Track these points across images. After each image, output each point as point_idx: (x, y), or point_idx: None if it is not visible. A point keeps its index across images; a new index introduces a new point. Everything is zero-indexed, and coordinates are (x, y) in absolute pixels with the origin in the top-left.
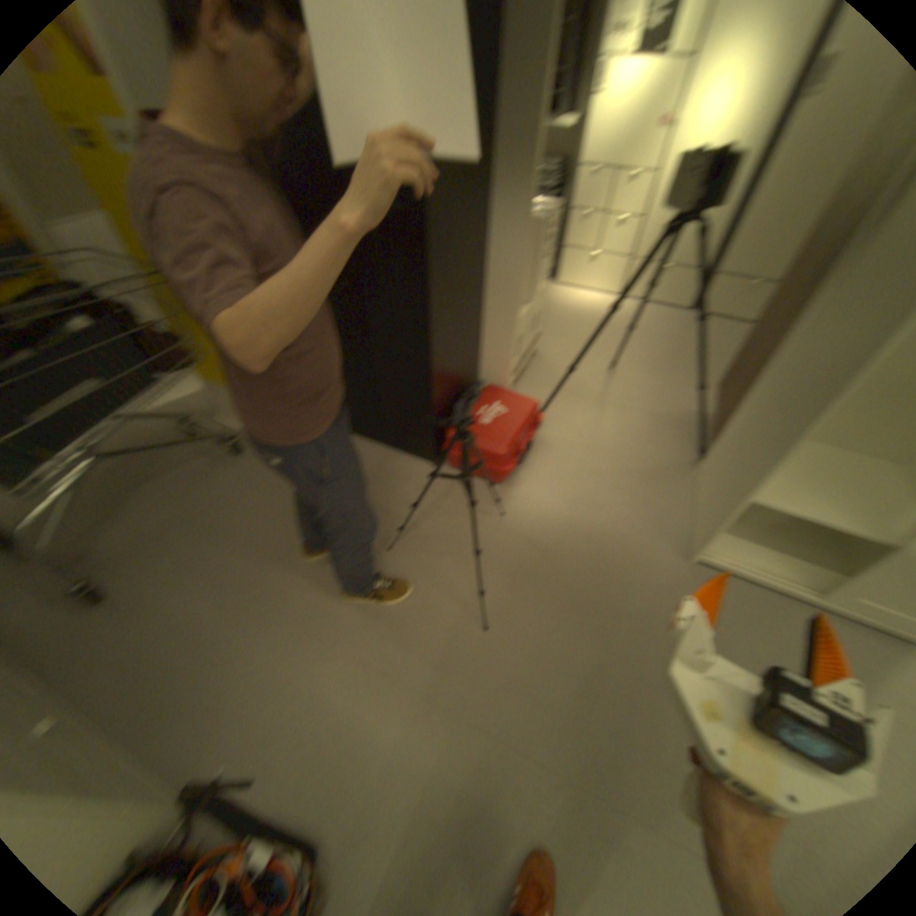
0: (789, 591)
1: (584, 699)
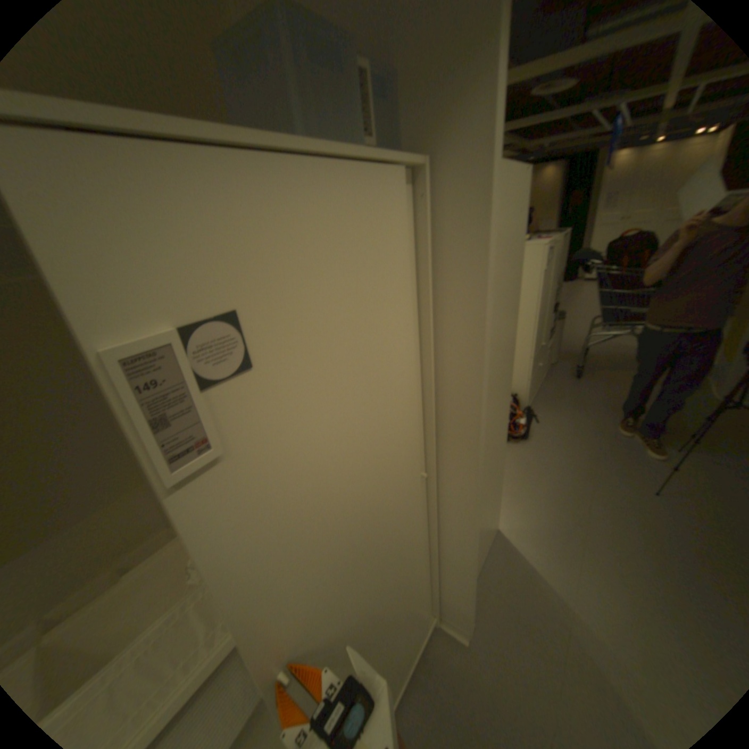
0: None
1: (644, 542)
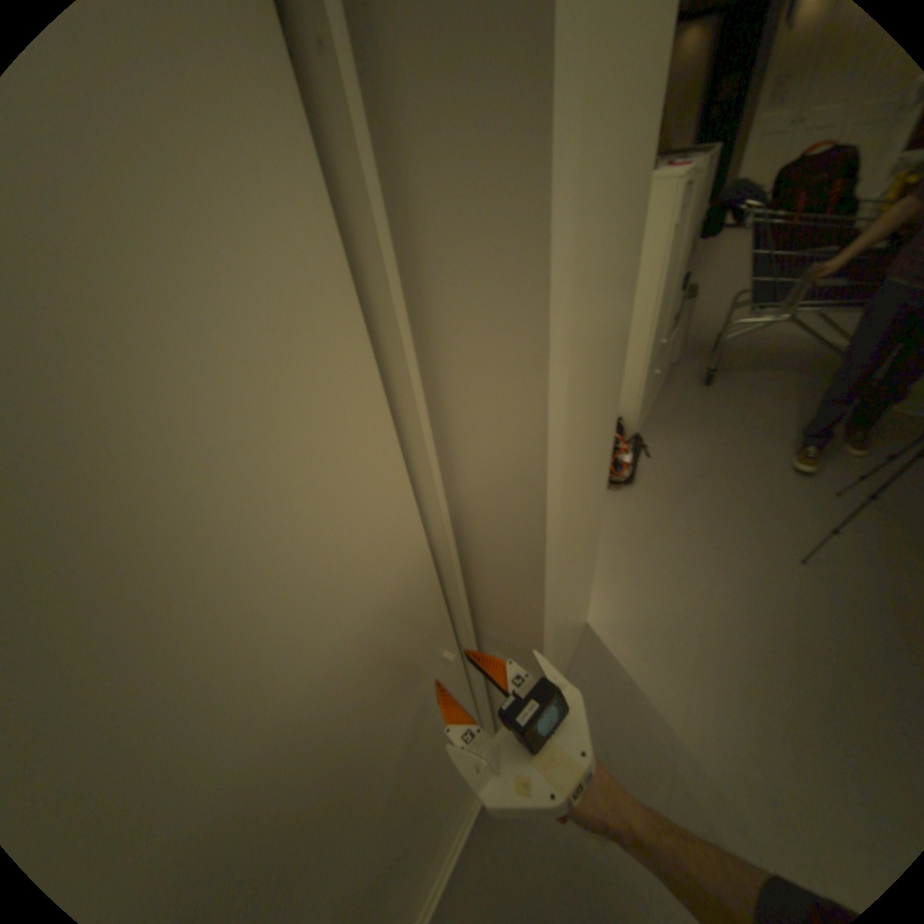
0: None
1: (781, 634)
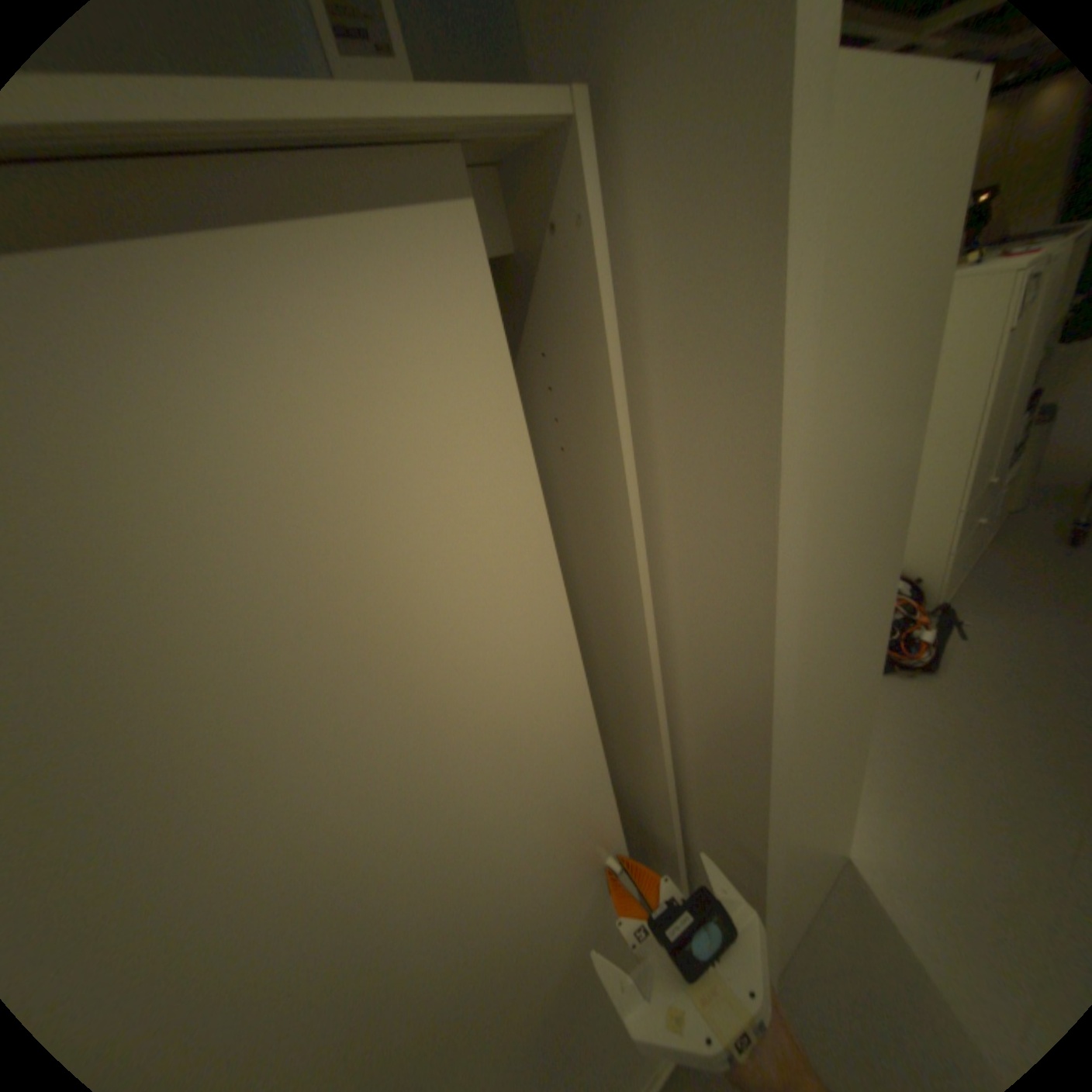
0: None
1: None
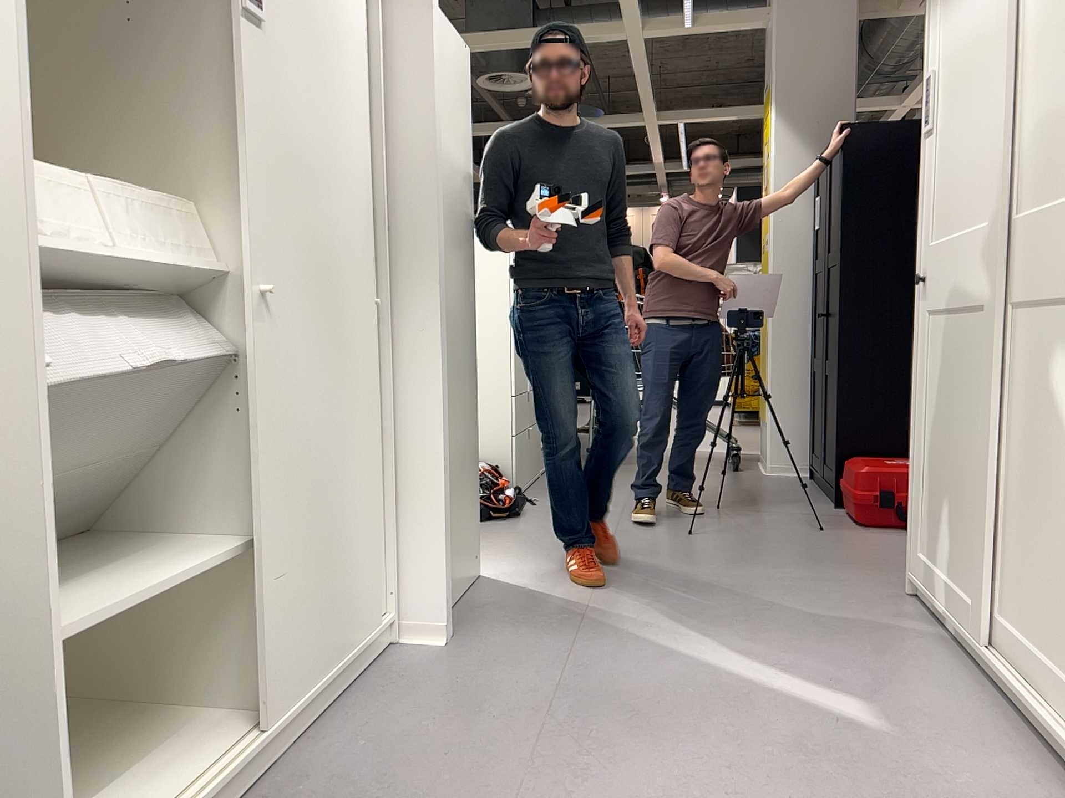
0: (936, 608)
1: (671, 558)
